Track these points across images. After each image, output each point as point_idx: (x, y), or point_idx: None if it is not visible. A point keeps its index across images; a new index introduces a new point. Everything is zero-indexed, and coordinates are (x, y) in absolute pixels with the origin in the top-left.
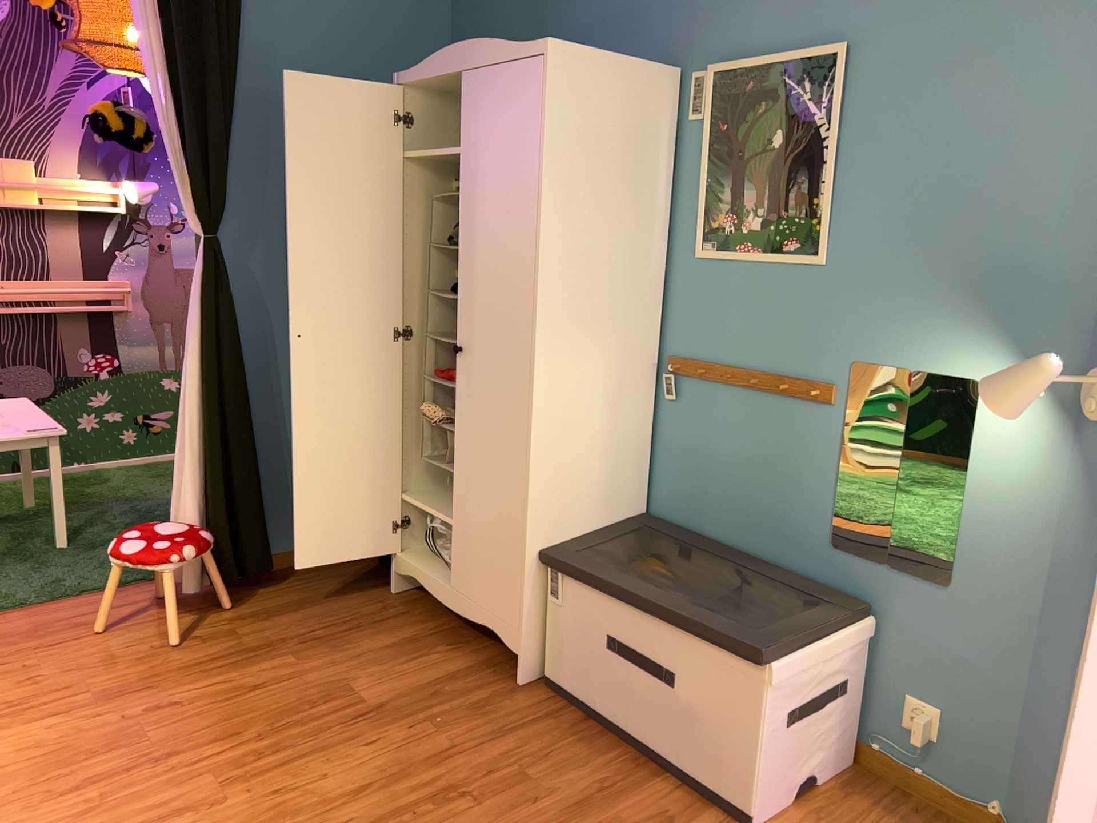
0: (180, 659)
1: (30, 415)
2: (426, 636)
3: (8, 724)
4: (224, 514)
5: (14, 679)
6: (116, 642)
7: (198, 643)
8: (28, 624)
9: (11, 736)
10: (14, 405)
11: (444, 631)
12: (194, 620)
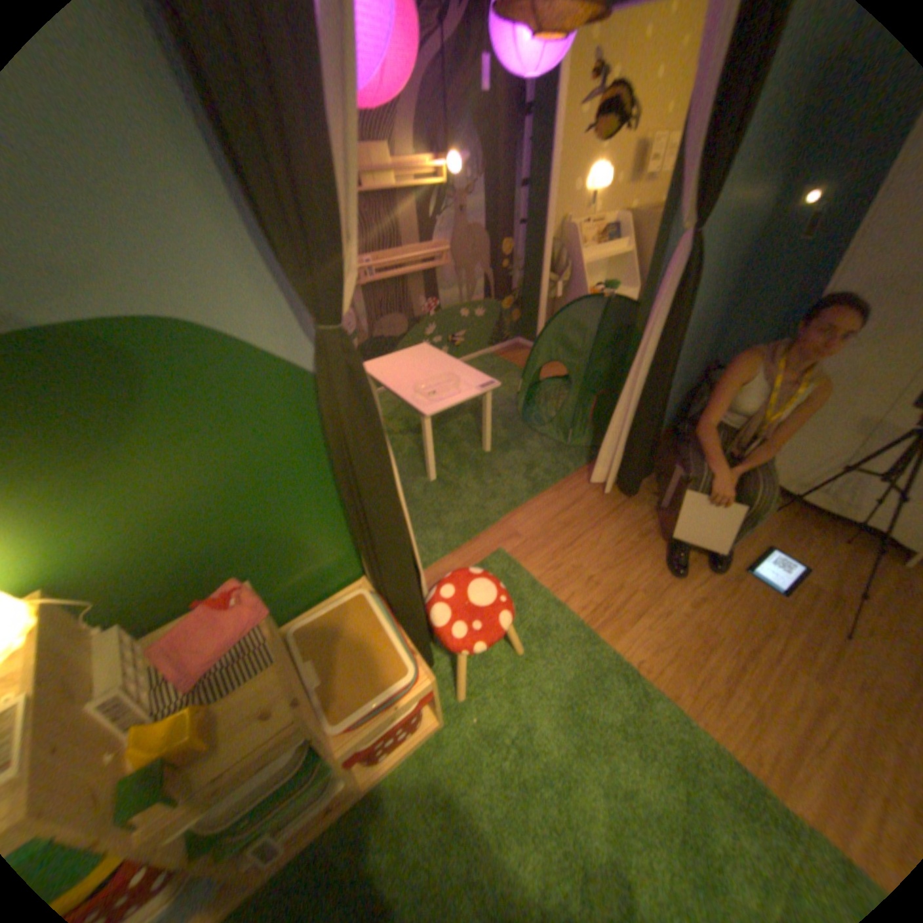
0: (661, 554)
1: (451, 367)
2: (792, 521)
3: (619, 625)
4: (641, 446)
5: (578, 580)
6: (605, 540)
7: (656, 538)
8: (534, 526)
9: (633, 639)
10: (424, 355)
11: (798, 515)
12: (630, 514)
